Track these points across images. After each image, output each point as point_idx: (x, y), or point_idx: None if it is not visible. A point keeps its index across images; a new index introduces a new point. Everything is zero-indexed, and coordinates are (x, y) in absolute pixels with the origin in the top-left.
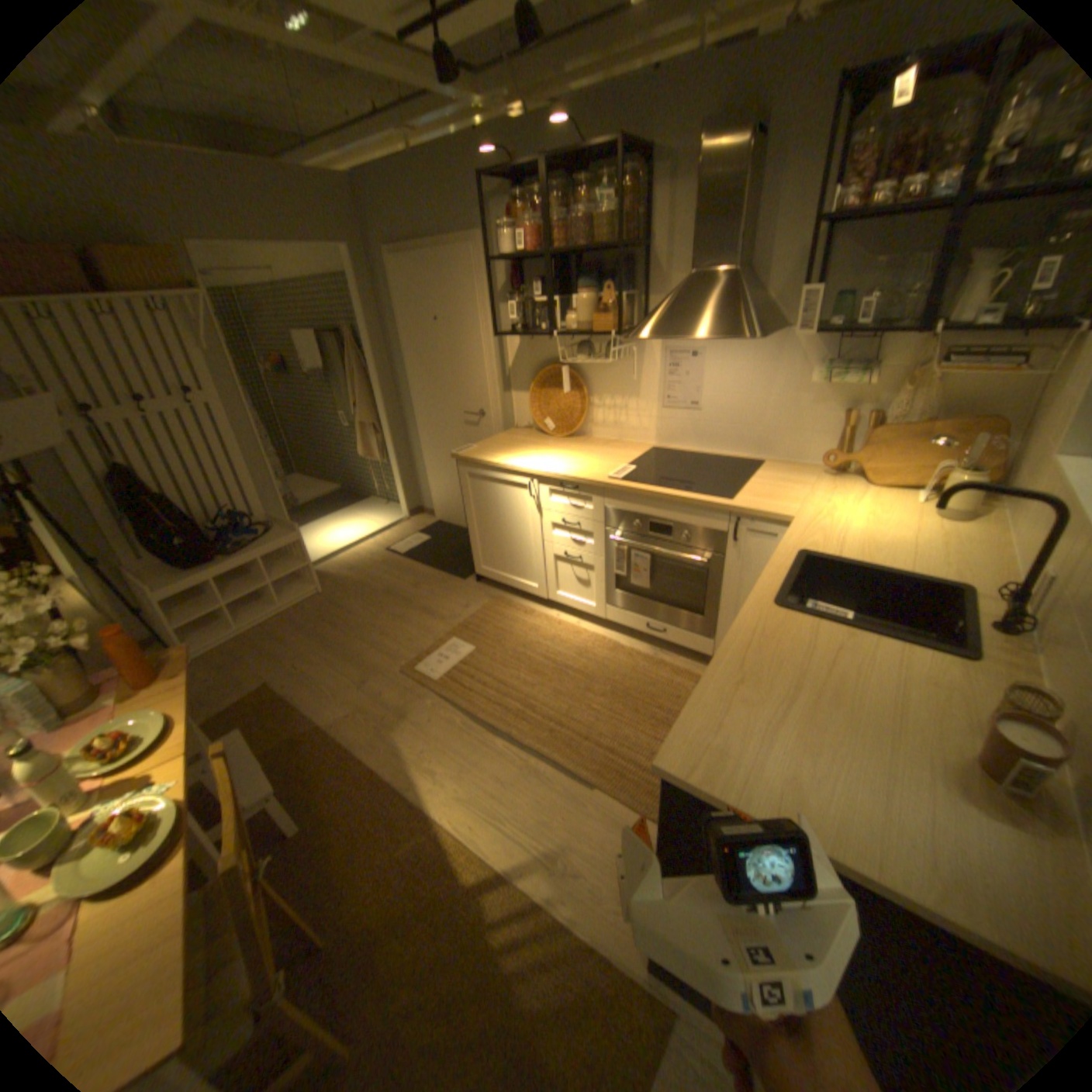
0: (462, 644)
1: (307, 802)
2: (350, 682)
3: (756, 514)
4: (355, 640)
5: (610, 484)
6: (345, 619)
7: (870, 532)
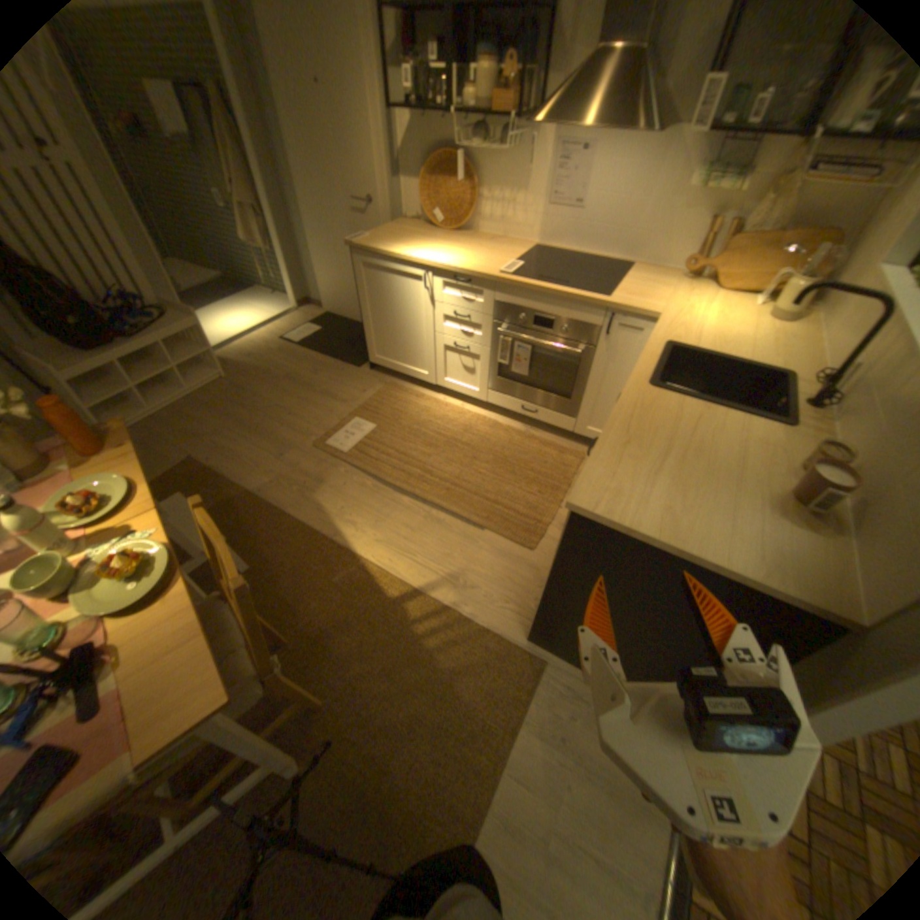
0: (364, 424)
1: (250, 549)
2: (268, 455)
3: (628, 311)
4: (264, 420)
5: (501, 279)
6: (252, 402)
7: (719, 329)
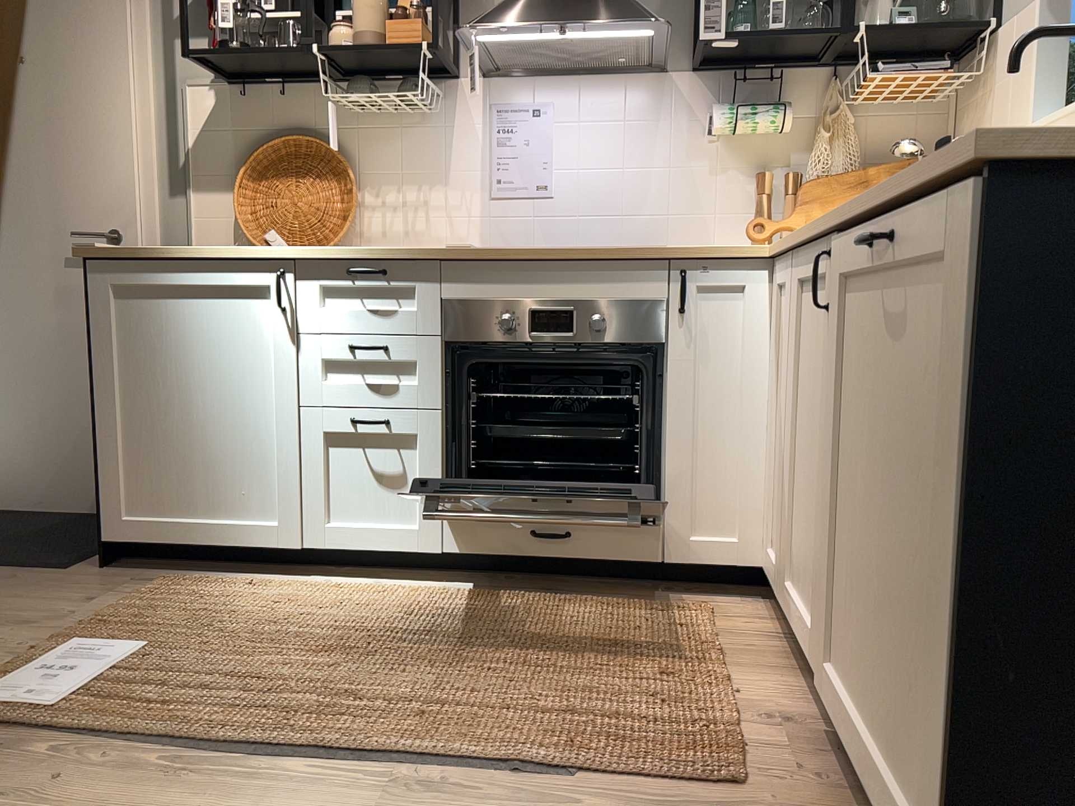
0: (108, 647)
1: None
2: None
3: (715, 254)
4: None
5: (457, 249)
6: None
7: None
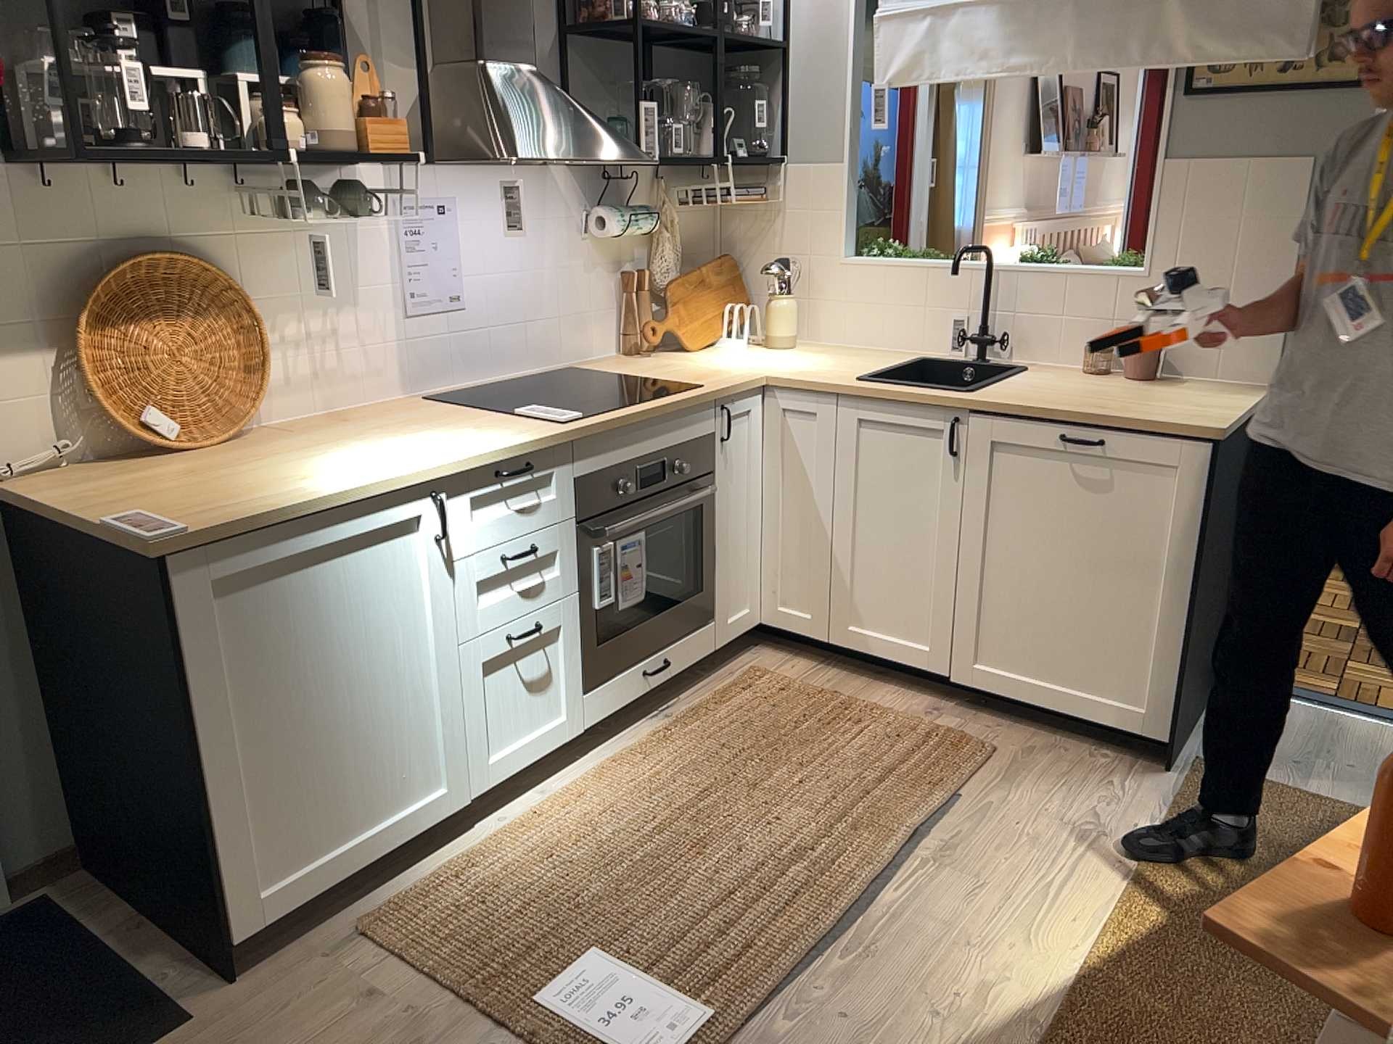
0: (572, 977)
1: None
2: None
3: (742, 387)
4: None
5: (590, 425)
6: None
7: (812, 363)
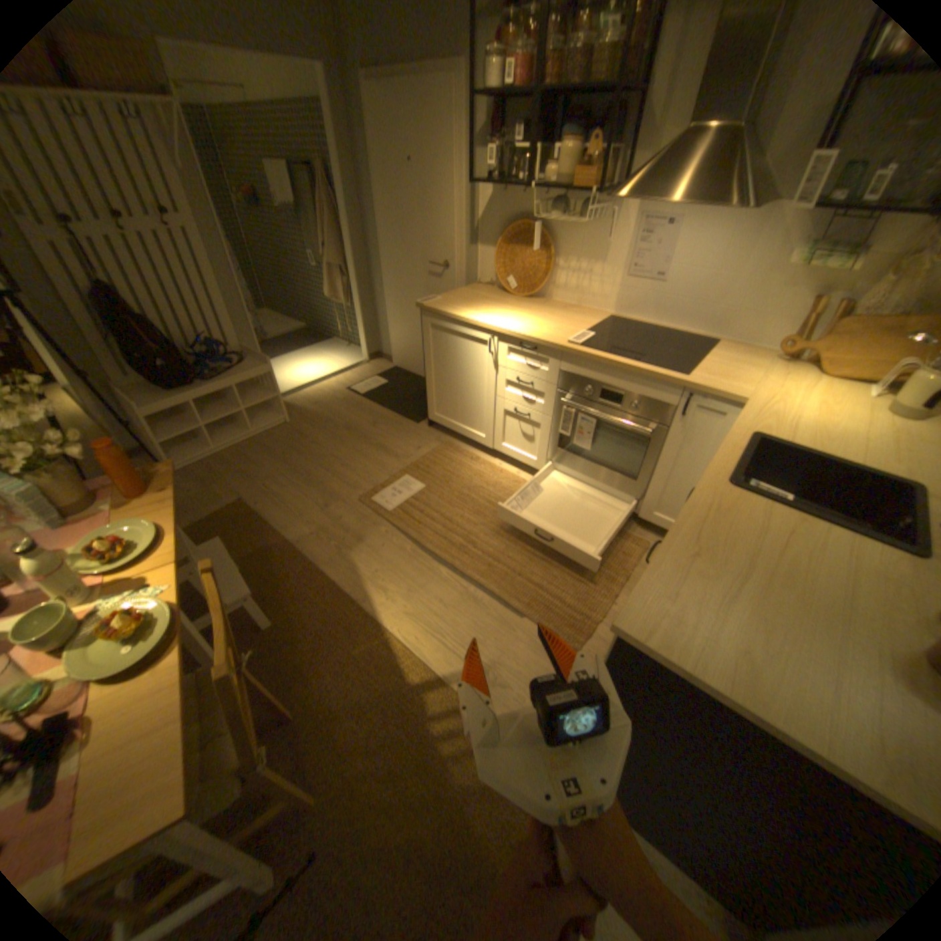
0: (414, 482)
1: (278, 603)
2: (315, 505)
3: (711, 392)
4: (319, 468)
5: (570, 348)
6: (311, 448)
7: (823, 422)
